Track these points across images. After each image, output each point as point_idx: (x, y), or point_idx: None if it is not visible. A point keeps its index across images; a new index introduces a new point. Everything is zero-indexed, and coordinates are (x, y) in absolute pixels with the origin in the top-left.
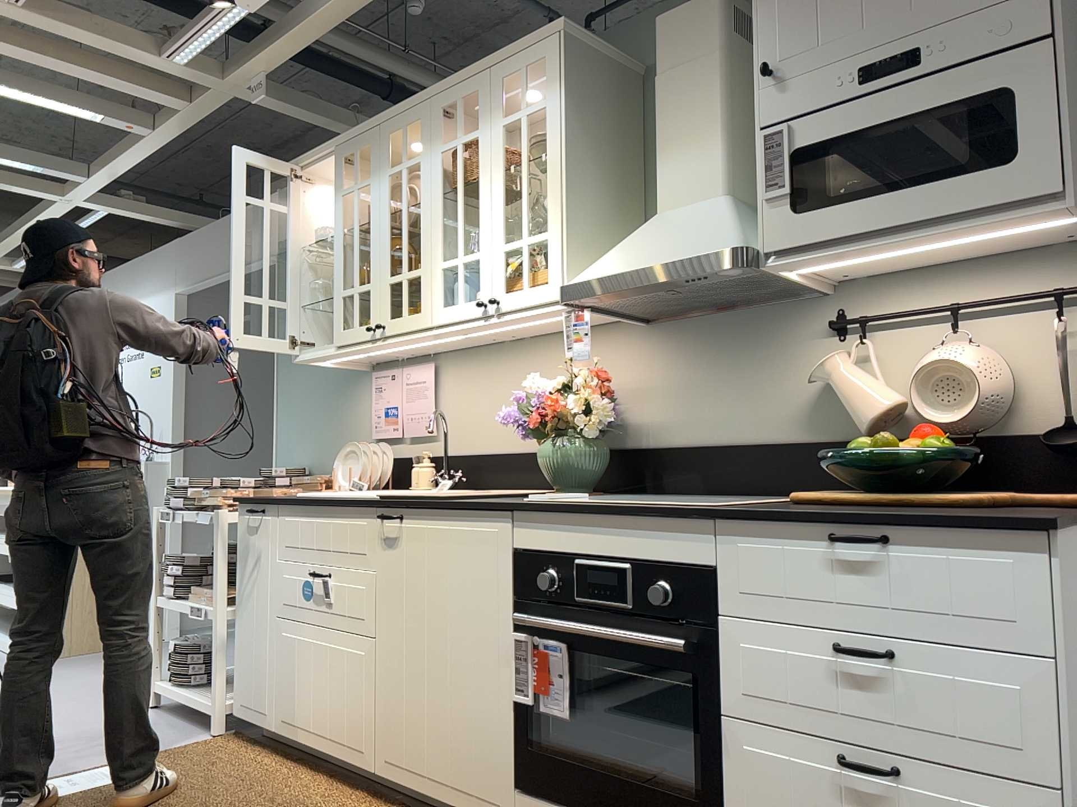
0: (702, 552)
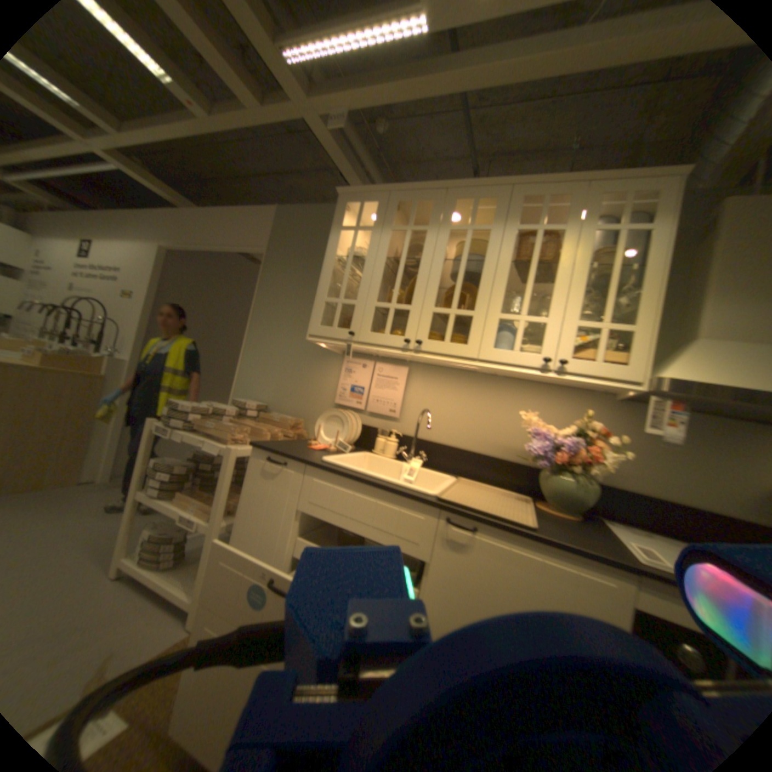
0: None
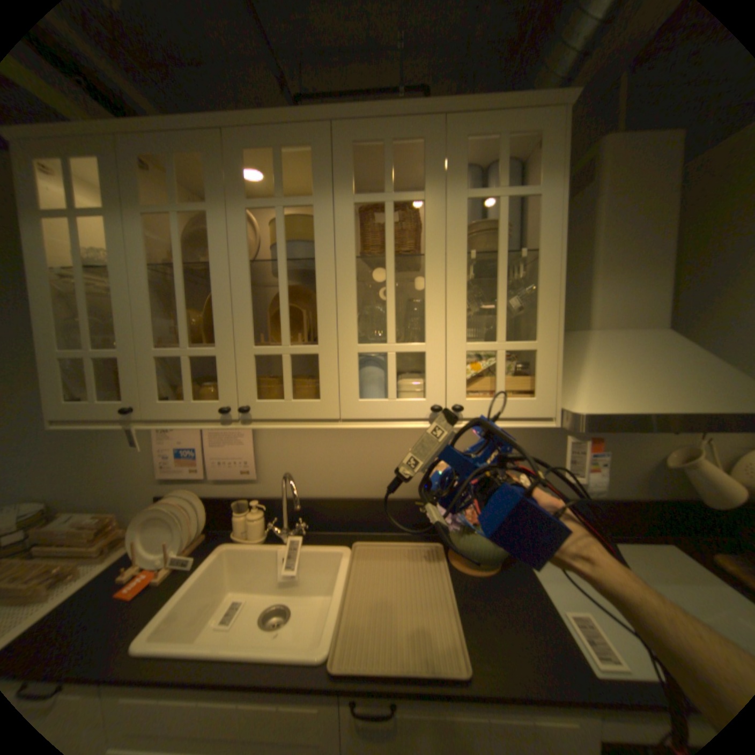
0: None
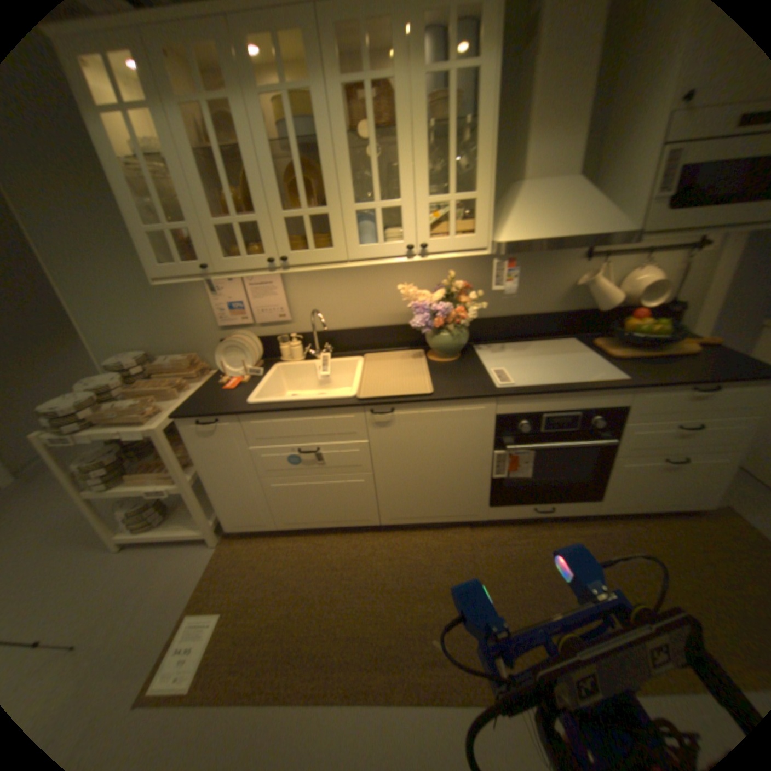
0: (626, 402)
